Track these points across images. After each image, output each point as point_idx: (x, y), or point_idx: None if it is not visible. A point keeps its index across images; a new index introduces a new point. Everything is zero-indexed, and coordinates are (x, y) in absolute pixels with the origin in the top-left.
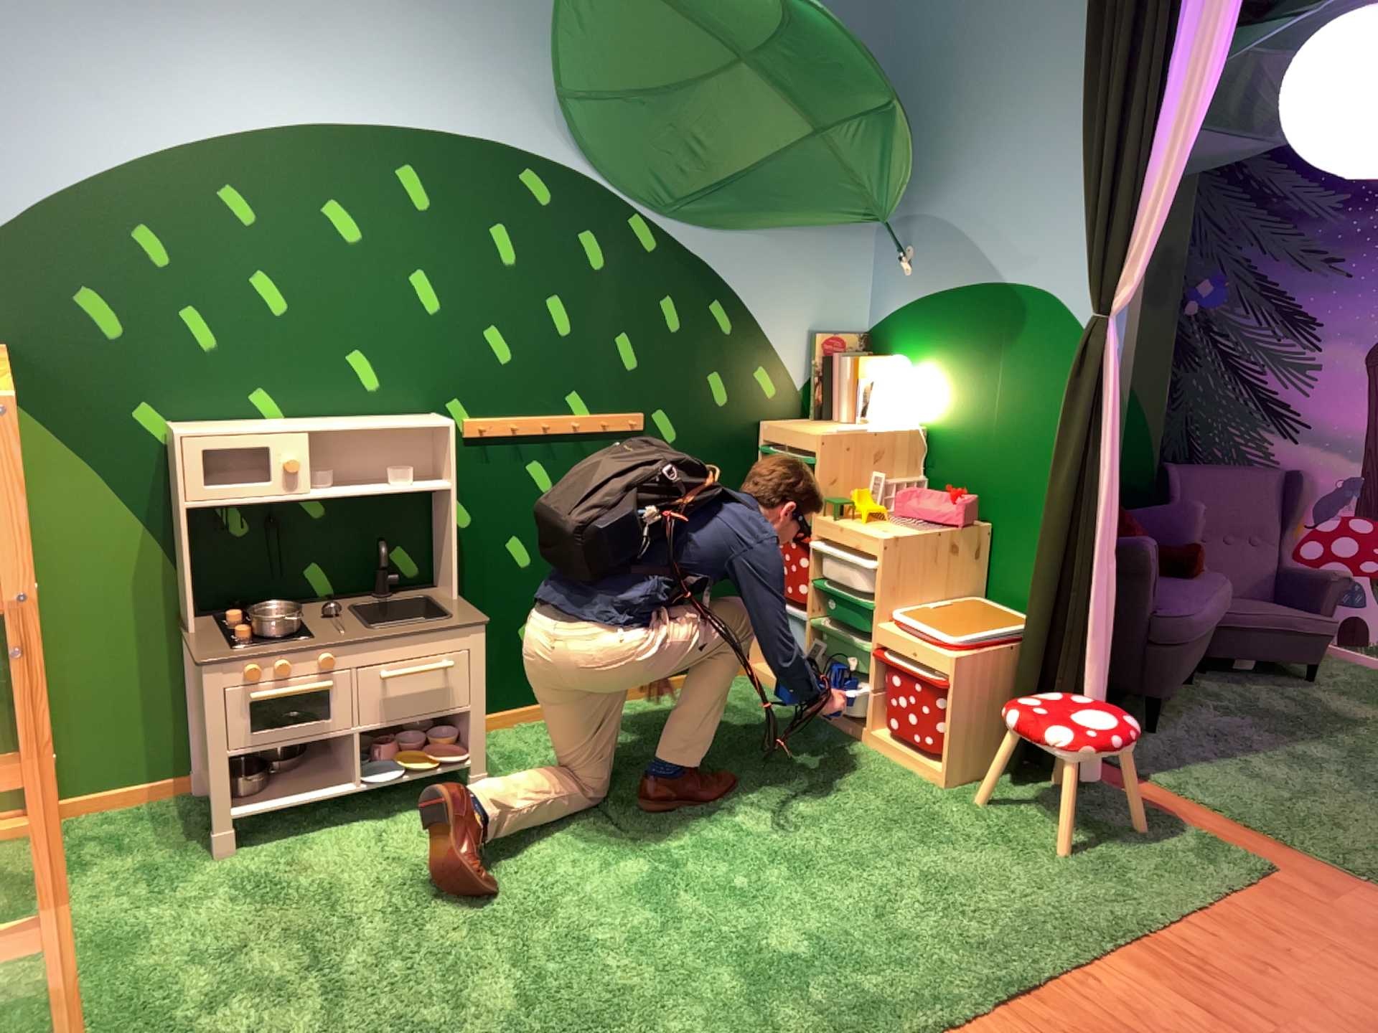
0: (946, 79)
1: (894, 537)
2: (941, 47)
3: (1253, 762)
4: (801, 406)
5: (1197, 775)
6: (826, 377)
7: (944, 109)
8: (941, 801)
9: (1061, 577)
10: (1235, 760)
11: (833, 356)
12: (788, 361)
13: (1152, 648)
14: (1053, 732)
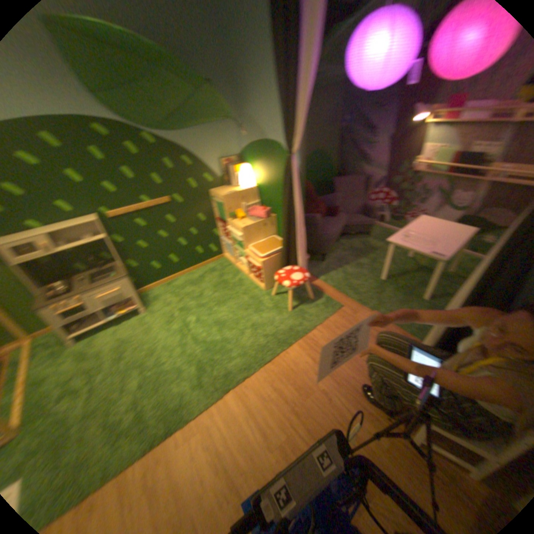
0: (242, 54)
1: (245, 227)
2: (238, 39)
3: (349, 270)
4: (222, 182)
5: (333, 278)
6: (227, 172)
7: (243, 68)
8: (264, 299)
9: (290, 237)
10: (345, 270)
11: (228, 164)
12: (213, 169)
13: (324, 243)
14: (286, 285)
